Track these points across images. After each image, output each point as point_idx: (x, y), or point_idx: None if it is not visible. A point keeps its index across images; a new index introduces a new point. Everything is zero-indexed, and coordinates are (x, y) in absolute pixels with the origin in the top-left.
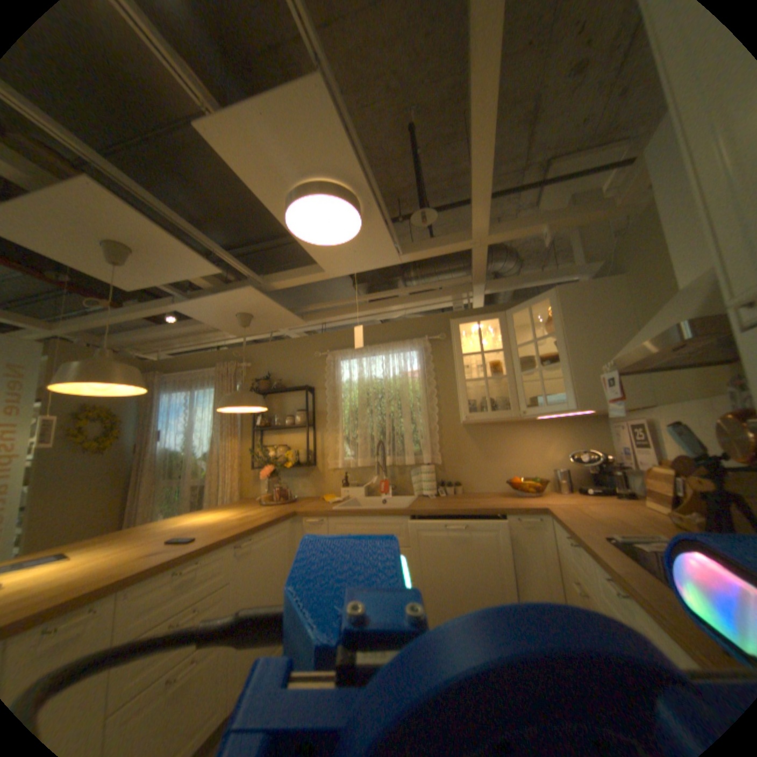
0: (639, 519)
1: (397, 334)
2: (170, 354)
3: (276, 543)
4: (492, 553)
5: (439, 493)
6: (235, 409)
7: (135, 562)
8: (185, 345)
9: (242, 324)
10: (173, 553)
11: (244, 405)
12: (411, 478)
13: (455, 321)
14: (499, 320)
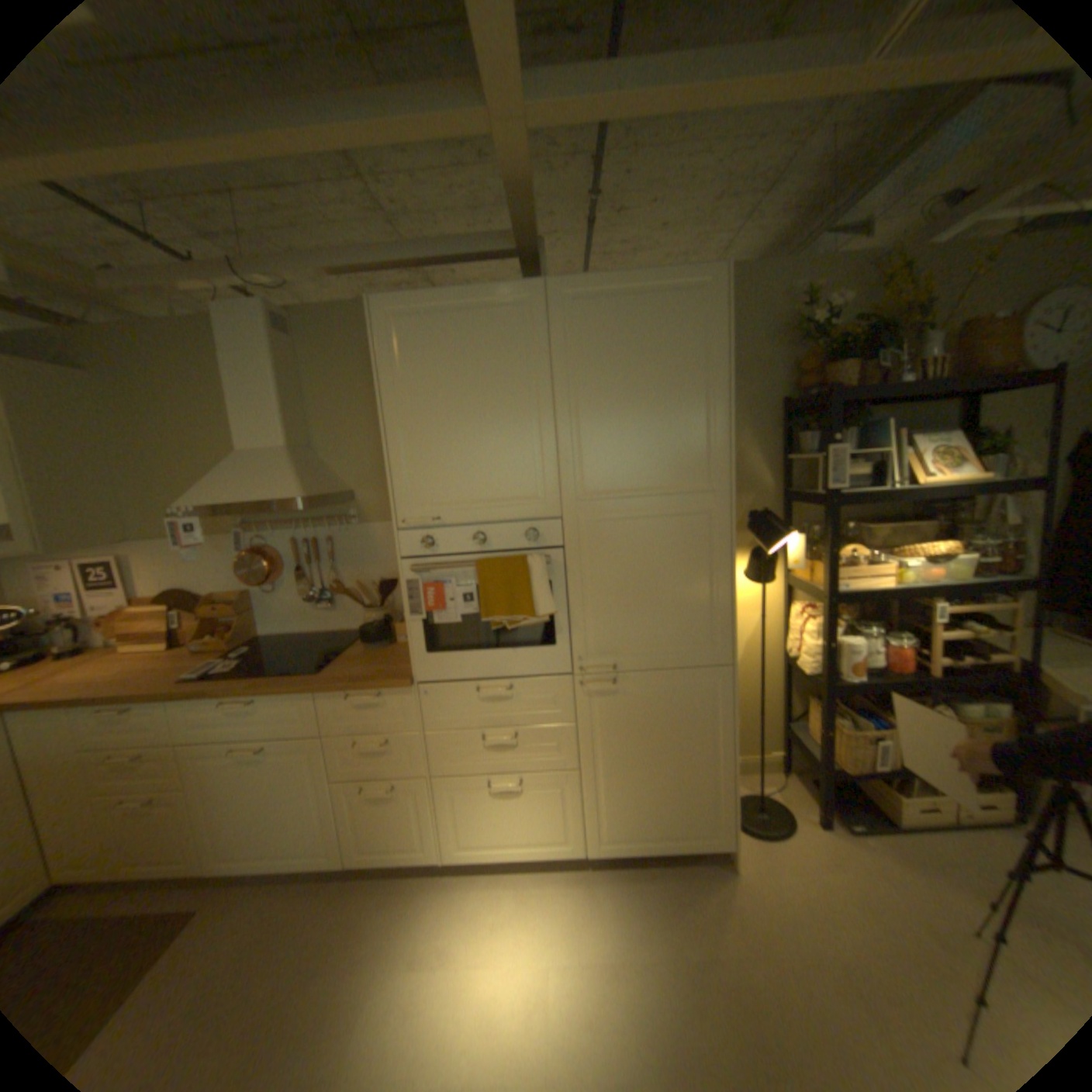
0: (146, 664)
1: None
2: None
3: None
4: None
5: None
6: None
7: None
8: None
9: None
10: None
11: None
12: None
13: None
14: None
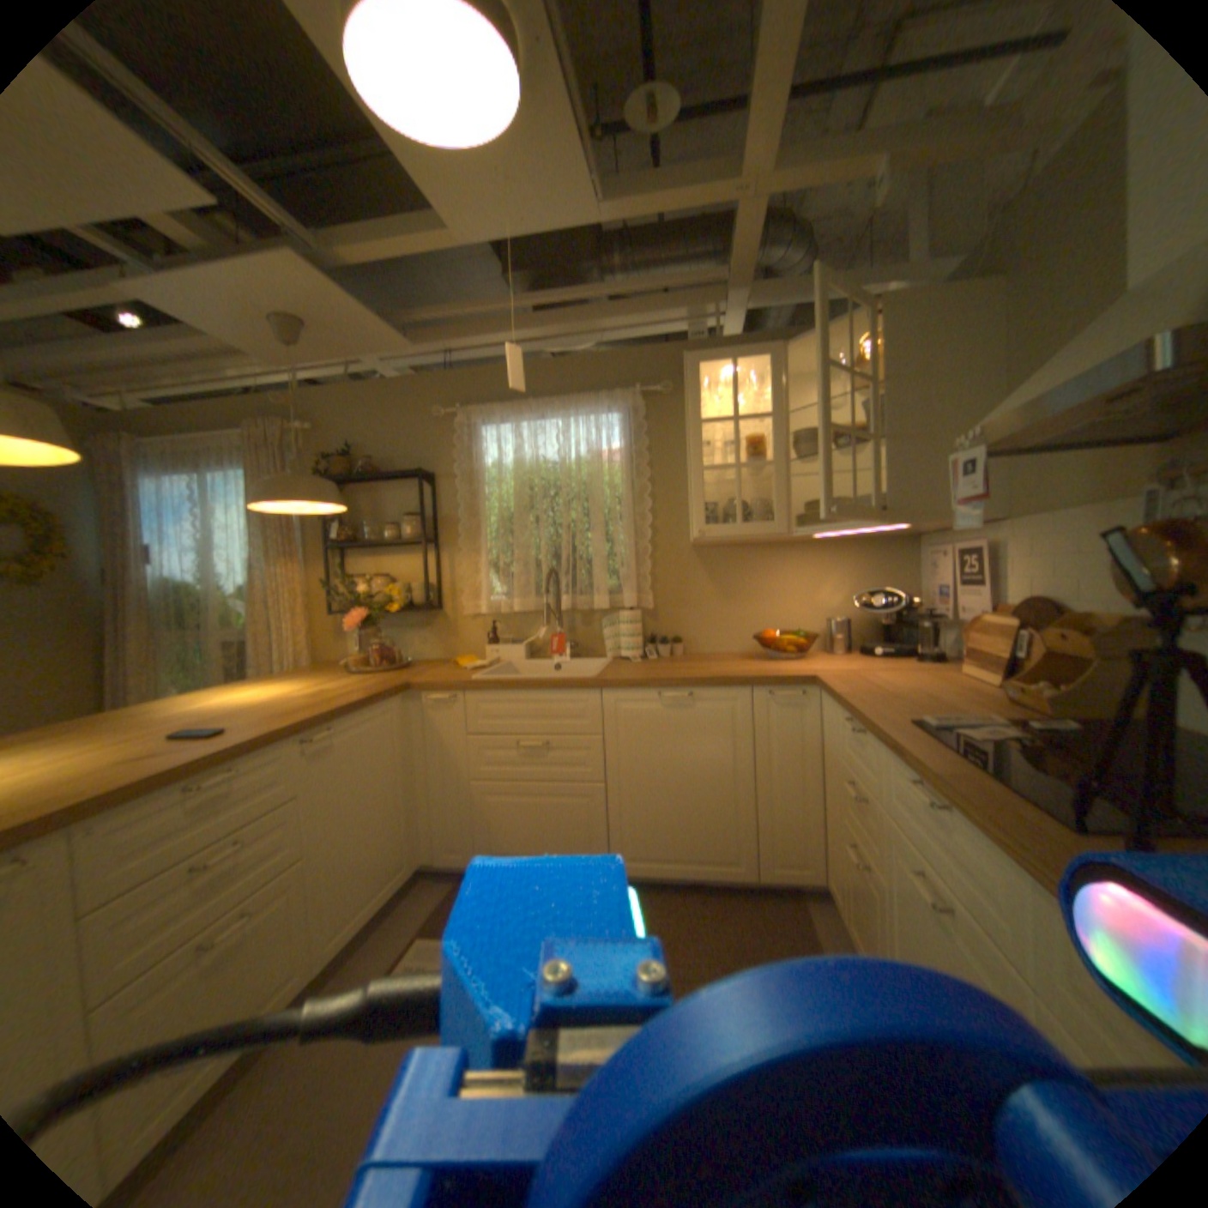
0: (953, 691)
1: (585, 379)
2: (147, 399)
3: (378, 731)
4: (725, 741)
5: (646, 653)
6: (287, 508)
7: (109, 770)
8: (174, 381)
9: (282, 337)
10: (183, 753)
11: (303, 500)
12: (602, 630)
13: (690, 359)
14: (770, 359)
